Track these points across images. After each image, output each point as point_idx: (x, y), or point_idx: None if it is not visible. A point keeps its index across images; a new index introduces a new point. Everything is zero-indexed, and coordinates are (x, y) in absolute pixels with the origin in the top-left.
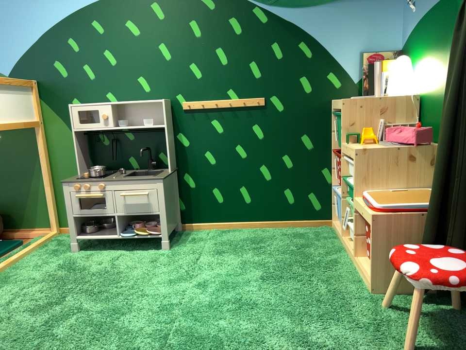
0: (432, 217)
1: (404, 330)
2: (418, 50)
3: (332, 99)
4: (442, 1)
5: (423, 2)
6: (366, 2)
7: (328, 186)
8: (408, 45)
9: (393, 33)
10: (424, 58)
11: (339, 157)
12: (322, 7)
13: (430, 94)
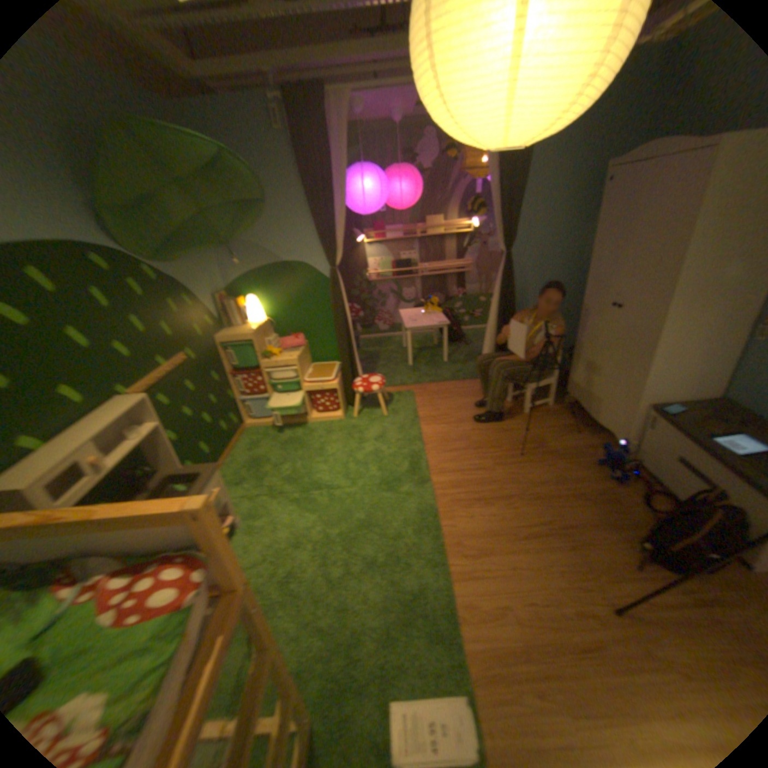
0: (348, 370)
1: (378, 411)
2: (253, 290)
3: (212, 336)
4: (275, 264)
5: (249, 260)
6: (199, 255)
7: (233, 402)
8: (235, 286)
9: (217, 277)
10: (262, 295)
11: (259, 372)
12: (181, 260)
13: (279, 316)
